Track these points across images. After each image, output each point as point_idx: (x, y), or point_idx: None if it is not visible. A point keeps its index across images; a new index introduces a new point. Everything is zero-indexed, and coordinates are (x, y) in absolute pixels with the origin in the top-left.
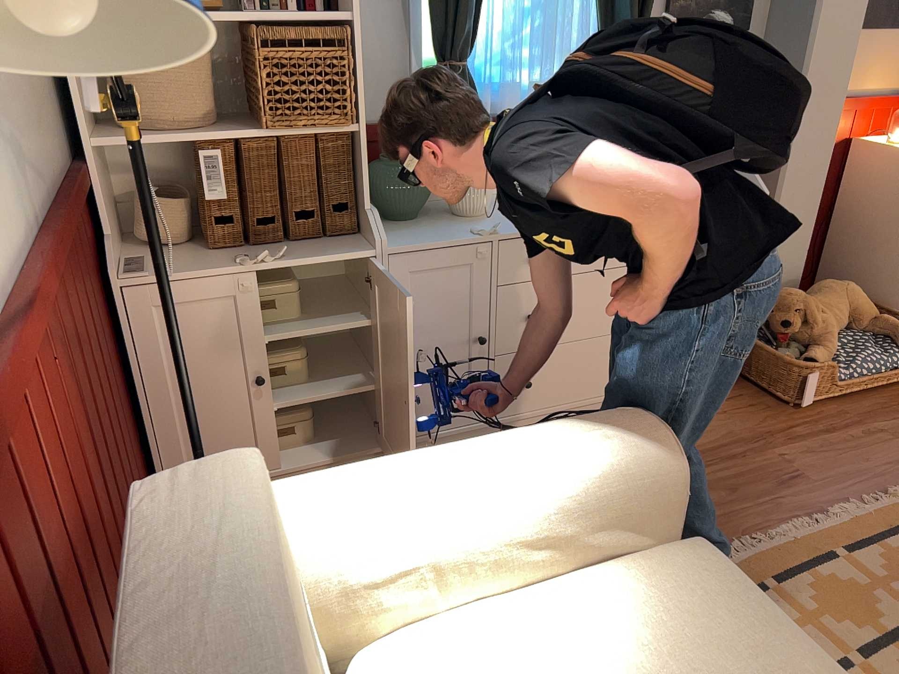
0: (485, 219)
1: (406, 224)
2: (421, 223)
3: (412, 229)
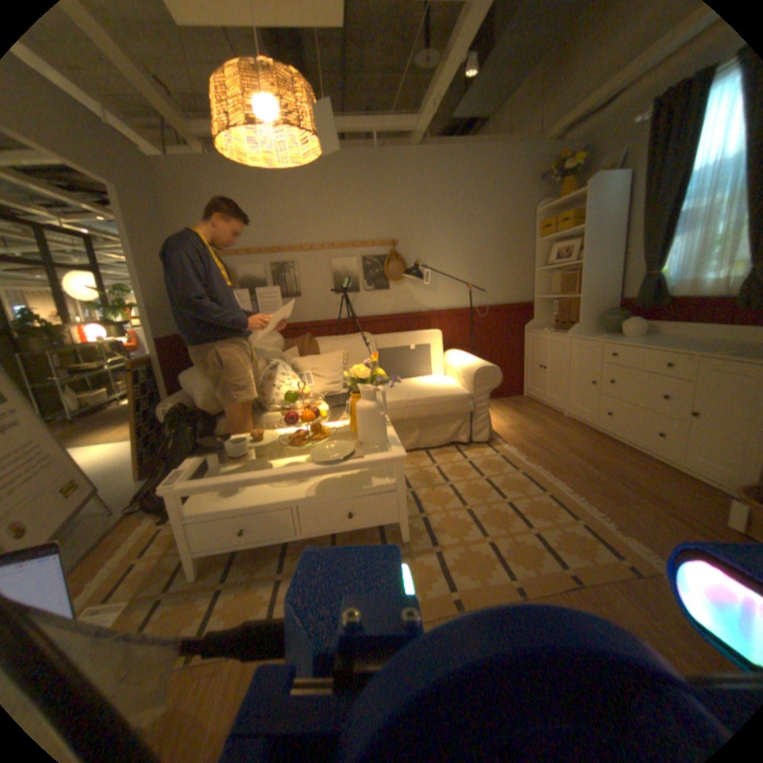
0: (624, 337)
1: (602, 334)
2: (607, 334)
3: (597, 334)
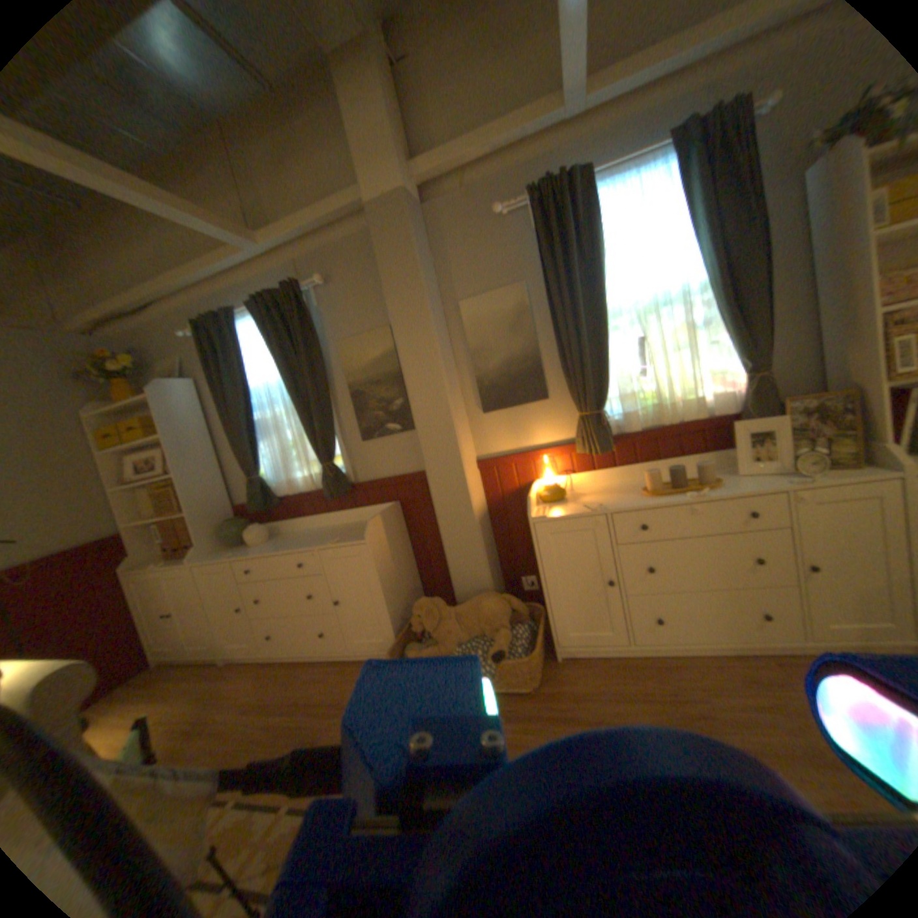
0: (249, 548)
1: (226, 550)
2: (231, 549)
3: (220, 553)
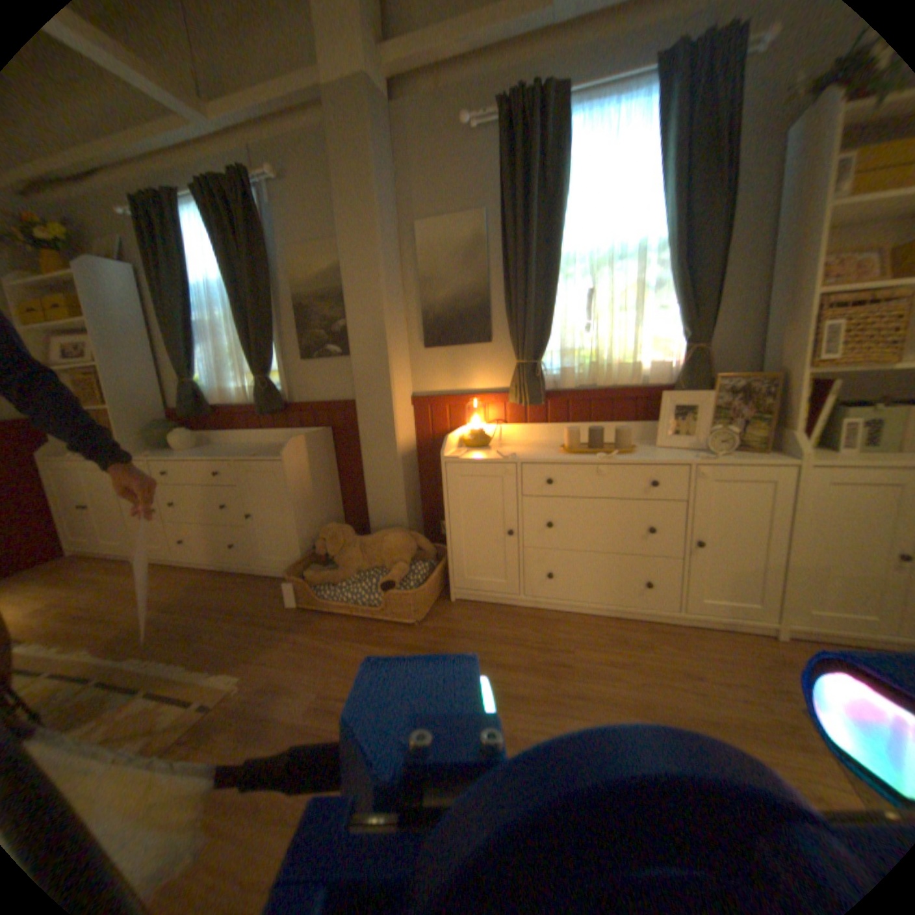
0: (173, 453)
1: (151, 452)
2: (157, 452)
3: (144, 453)
